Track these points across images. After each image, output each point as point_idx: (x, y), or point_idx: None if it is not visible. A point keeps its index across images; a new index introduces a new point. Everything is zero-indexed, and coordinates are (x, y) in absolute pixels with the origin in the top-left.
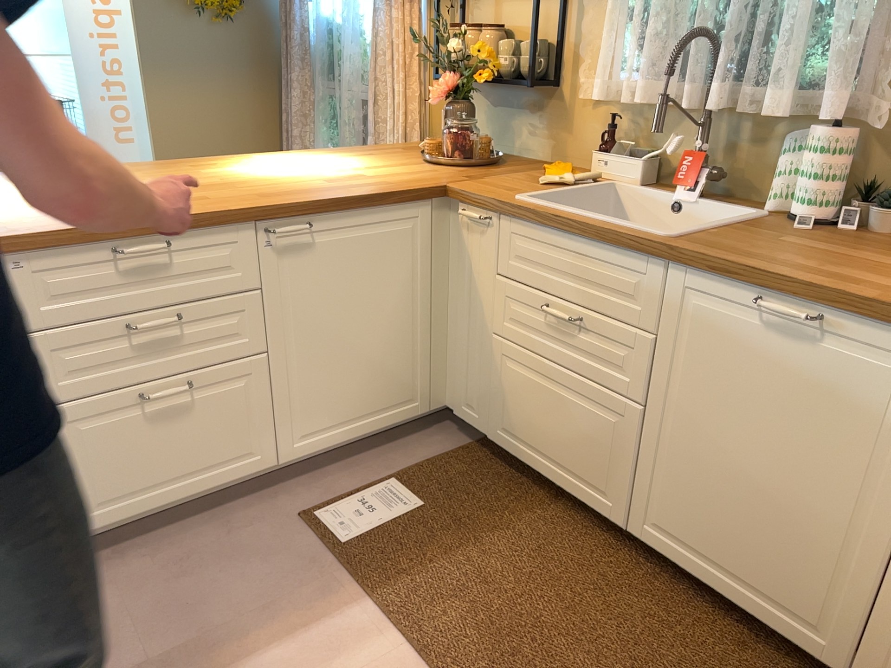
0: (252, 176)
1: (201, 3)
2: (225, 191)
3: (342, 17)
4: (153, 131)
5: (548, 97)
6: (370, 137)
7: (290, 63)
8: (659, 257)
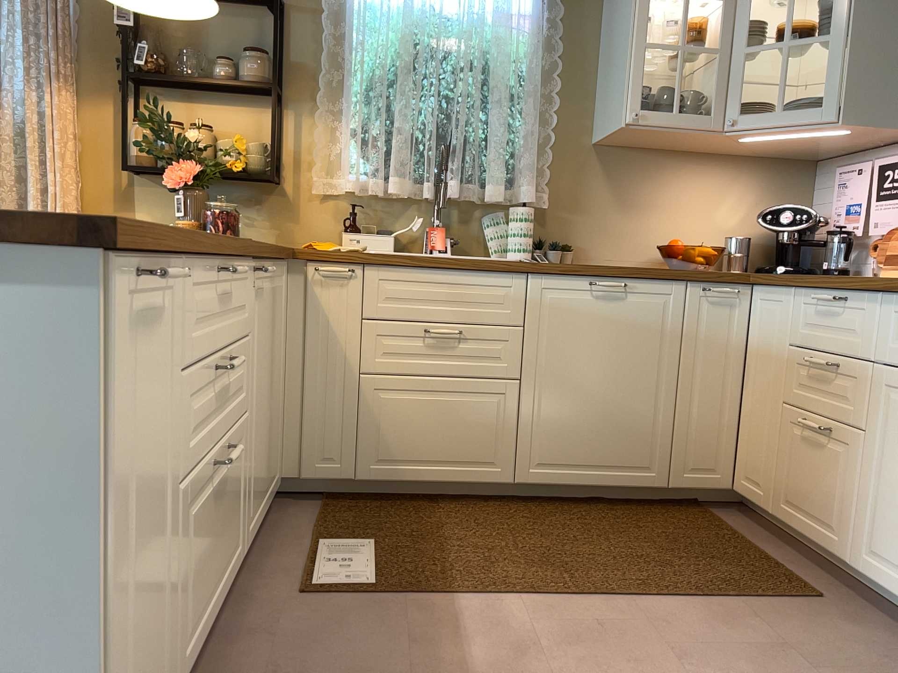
0: None
1: None
2: None
3: None
4: None
5: (270, 192)
6: None
7: None
8: (525, 271)
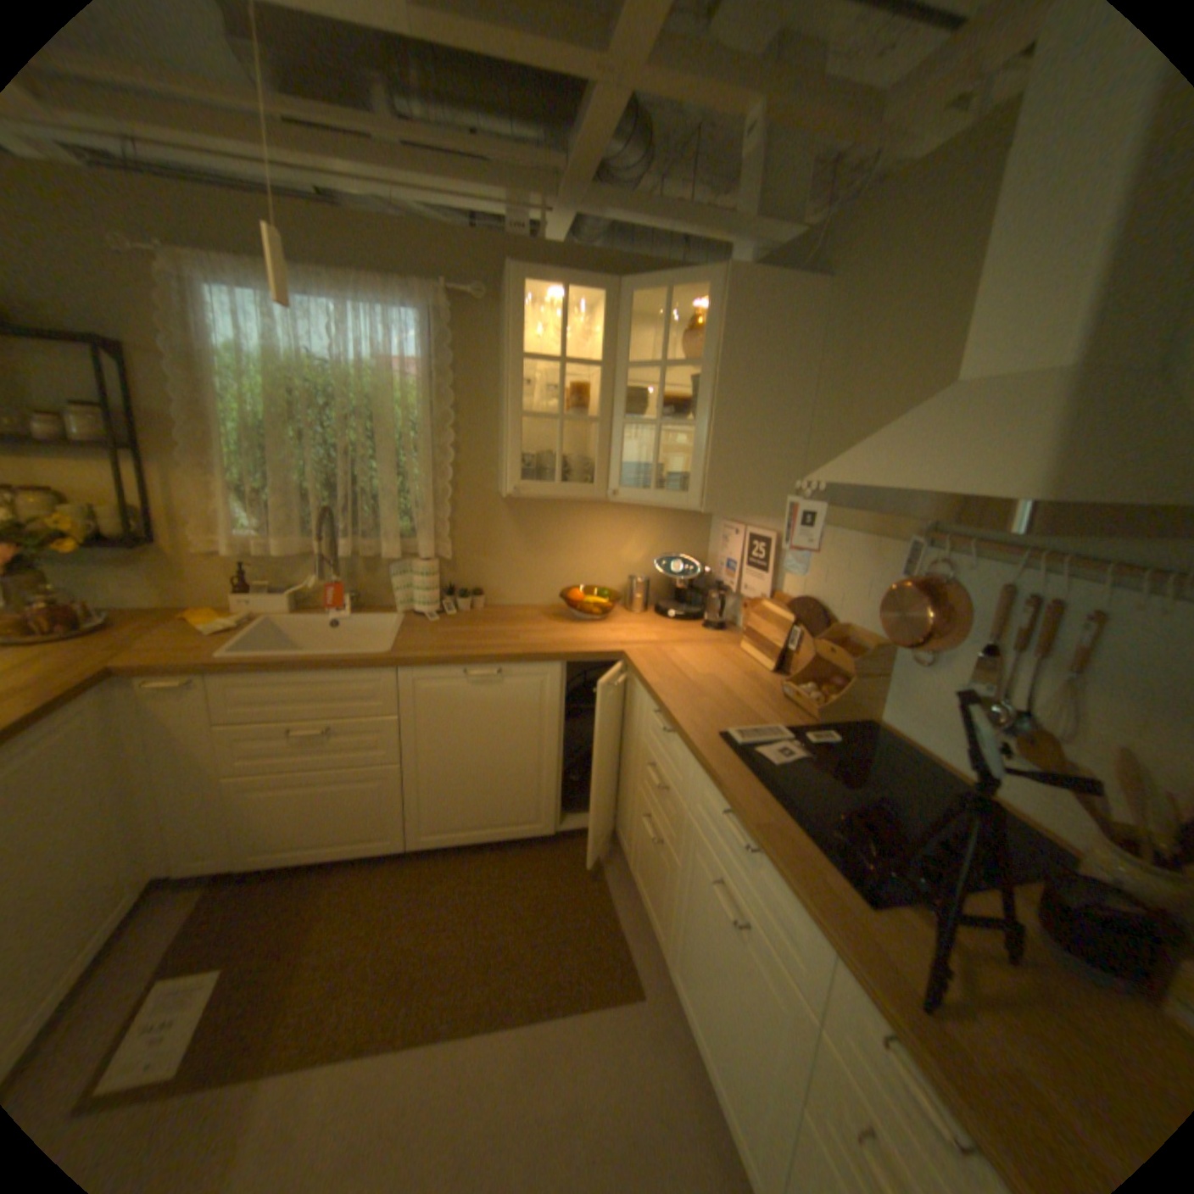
0: None
1: None
2: None
3: None
4: None
5: (144, 552)
6: None
7: None
8: (391, 667)
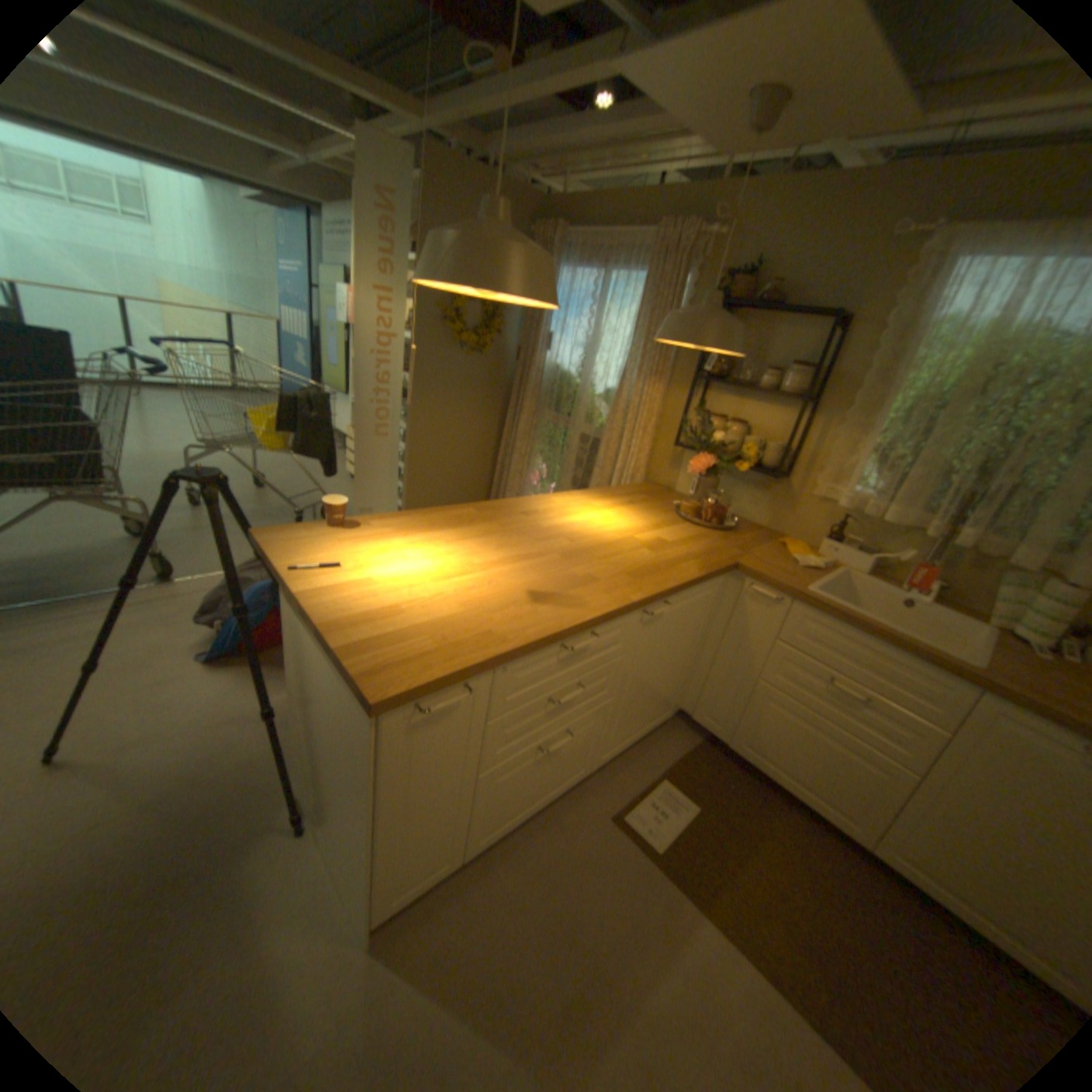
0: (585, 536)
1: (465, 339)
2: (593, 563)
3: (578, 368)
4: (409, 432)
5: (778, 481)
6: (597, 469)
7: (519, 390)
8: (982, 687)
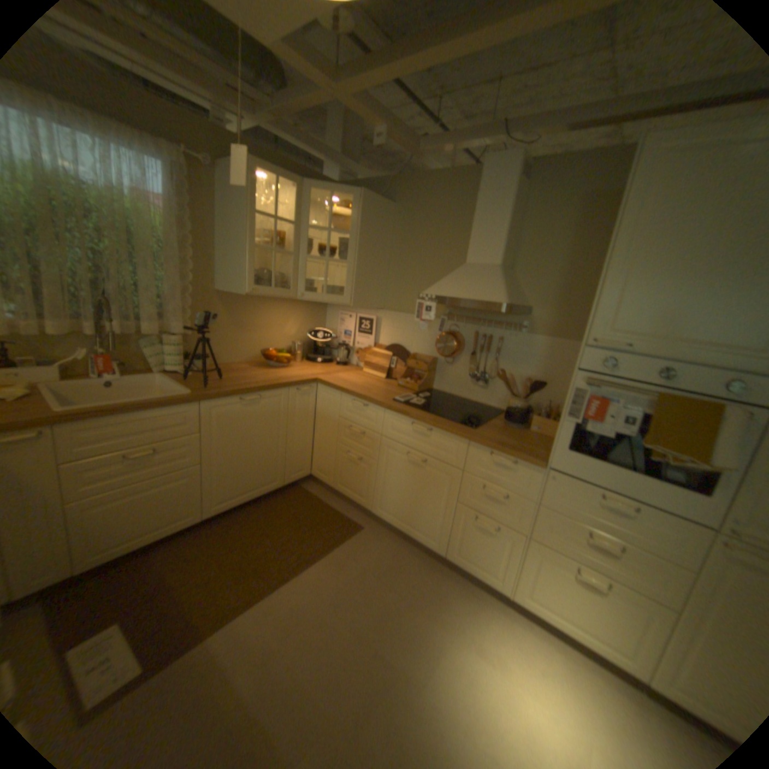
0: None
1: None
2: None
3: None
4: None
5: None
6: None
7: None
8: (198, 402)
